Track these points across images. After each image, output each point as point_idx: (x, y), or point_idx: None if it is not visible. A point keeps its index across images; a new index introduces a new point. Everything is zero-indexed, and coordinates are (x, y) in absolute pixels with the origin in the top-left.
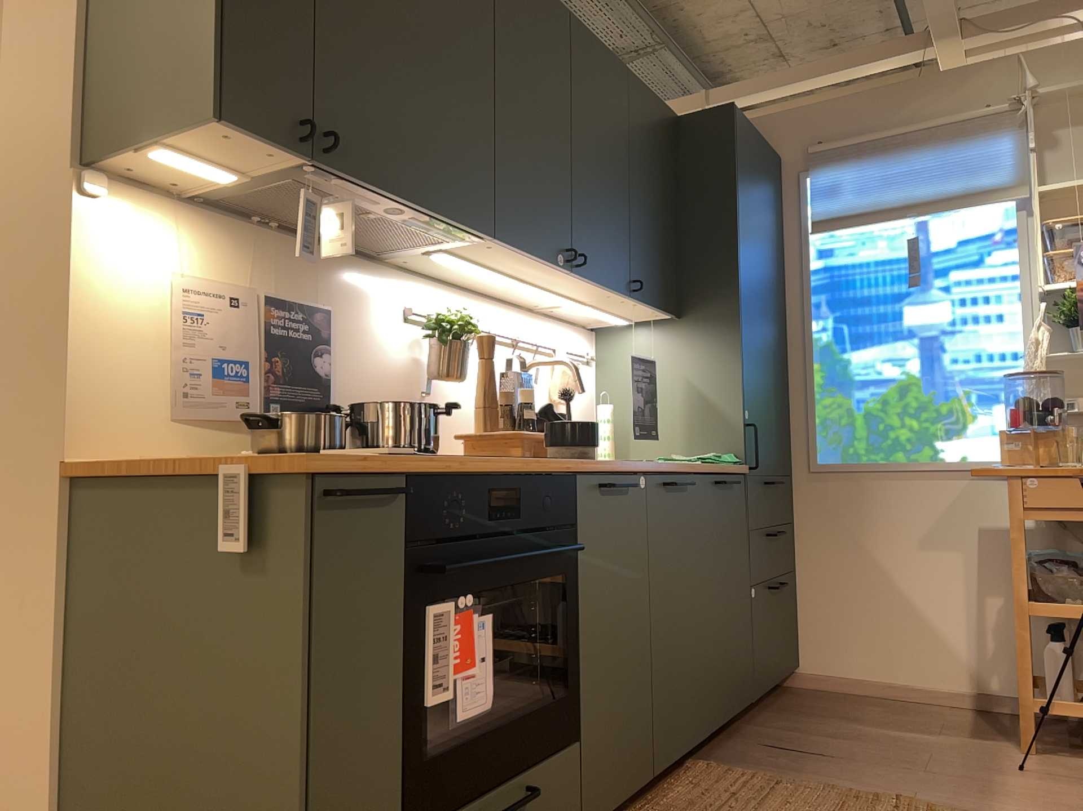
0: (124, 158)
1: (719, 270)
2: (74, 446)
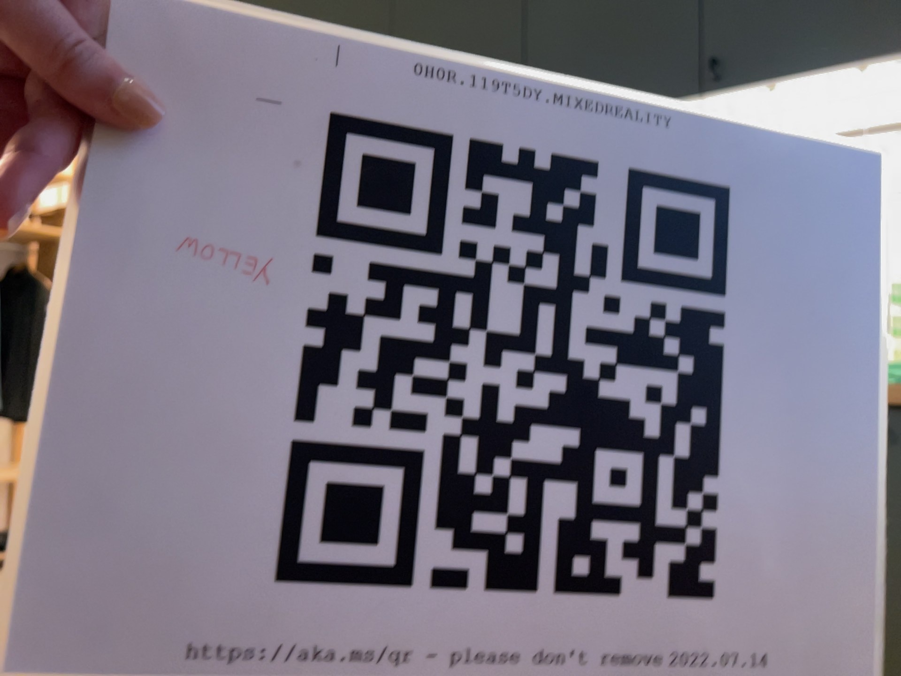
0: None
1: None
2: None
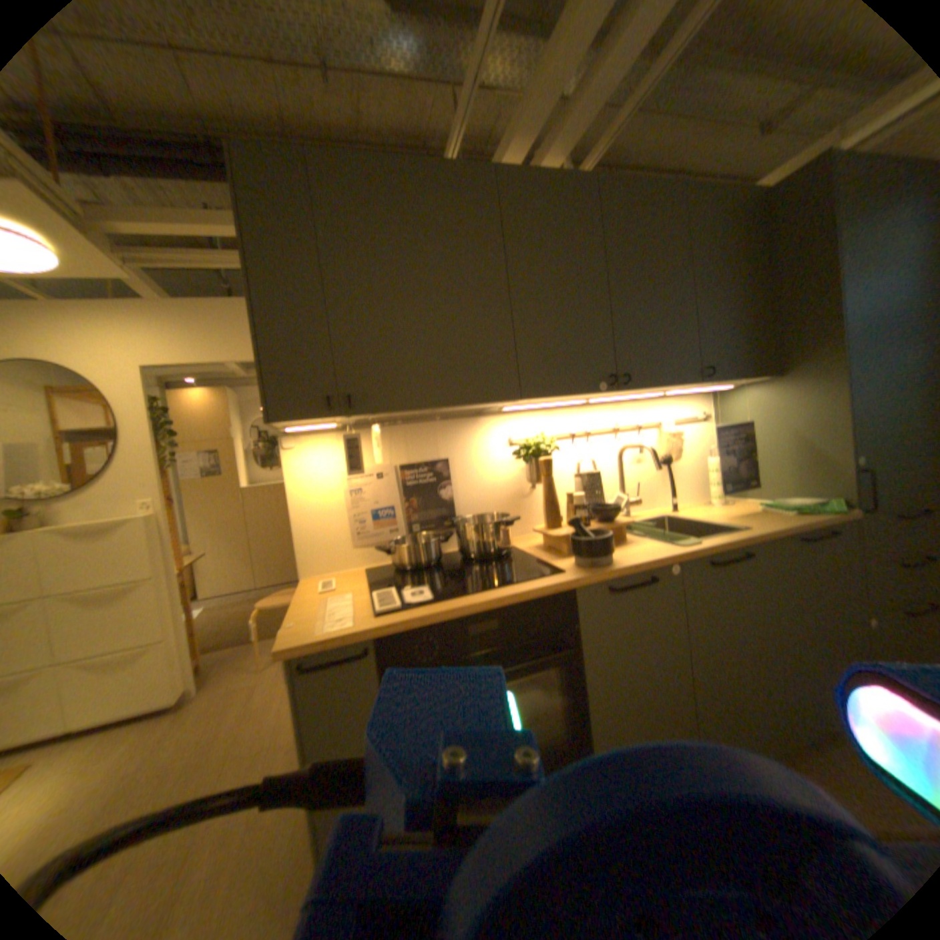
0: (287, 428)
1: (820, 325)
2: (303, 571)
